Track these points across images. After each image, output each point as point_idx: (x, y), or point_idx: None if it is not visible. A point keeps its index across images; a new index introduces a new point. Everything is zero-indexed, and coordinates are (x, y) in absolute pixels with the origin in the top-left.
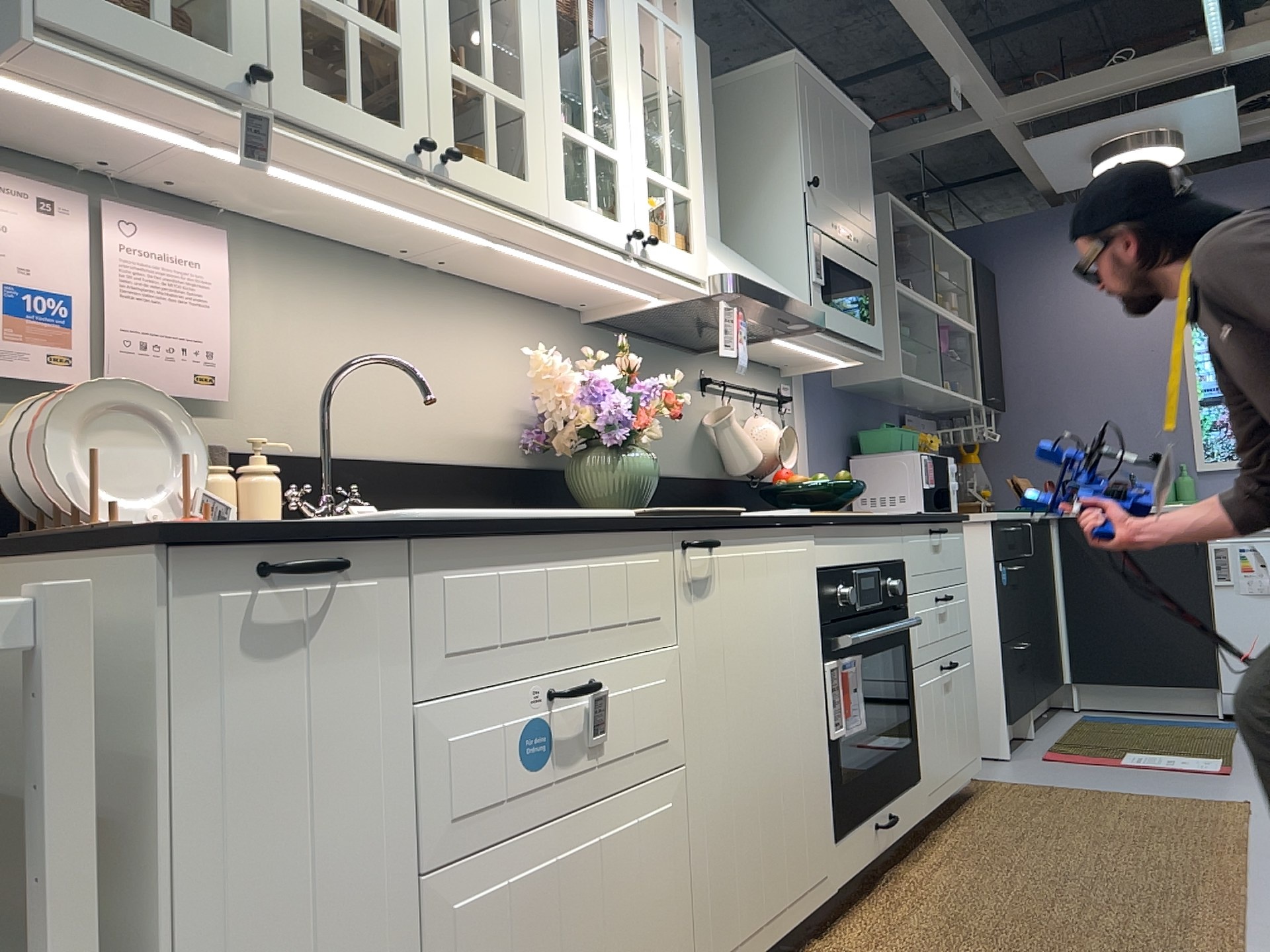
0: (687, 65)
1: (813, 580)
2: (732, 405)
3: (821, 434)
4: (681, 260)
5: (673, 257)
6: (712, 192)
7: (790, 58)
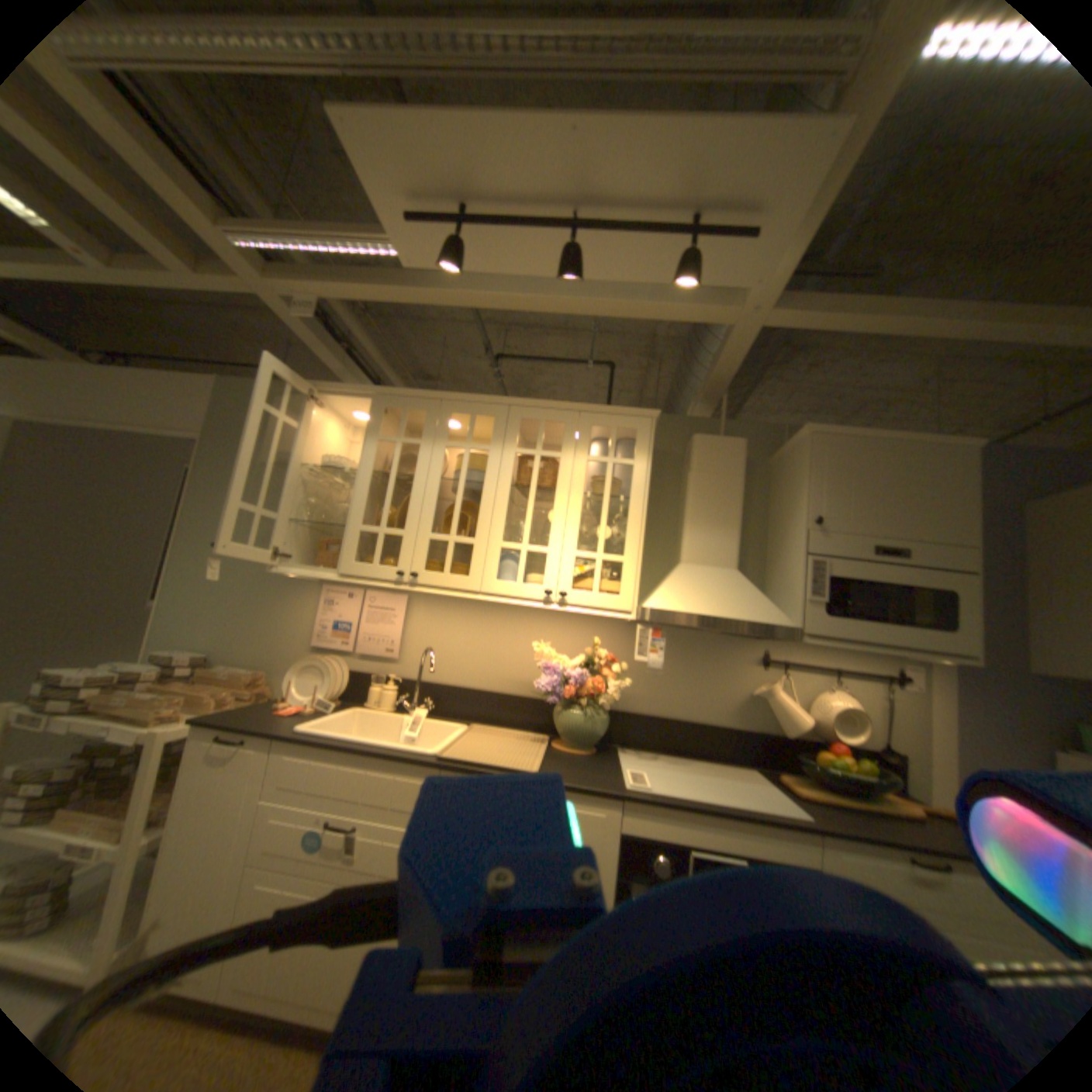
0: (635, 480)
1: (608, 841)
2: (785, 681)
3: (985, 718)
4: (600, 601)
5: (591, 600)
6: (725, 537)
7: (806, 429)
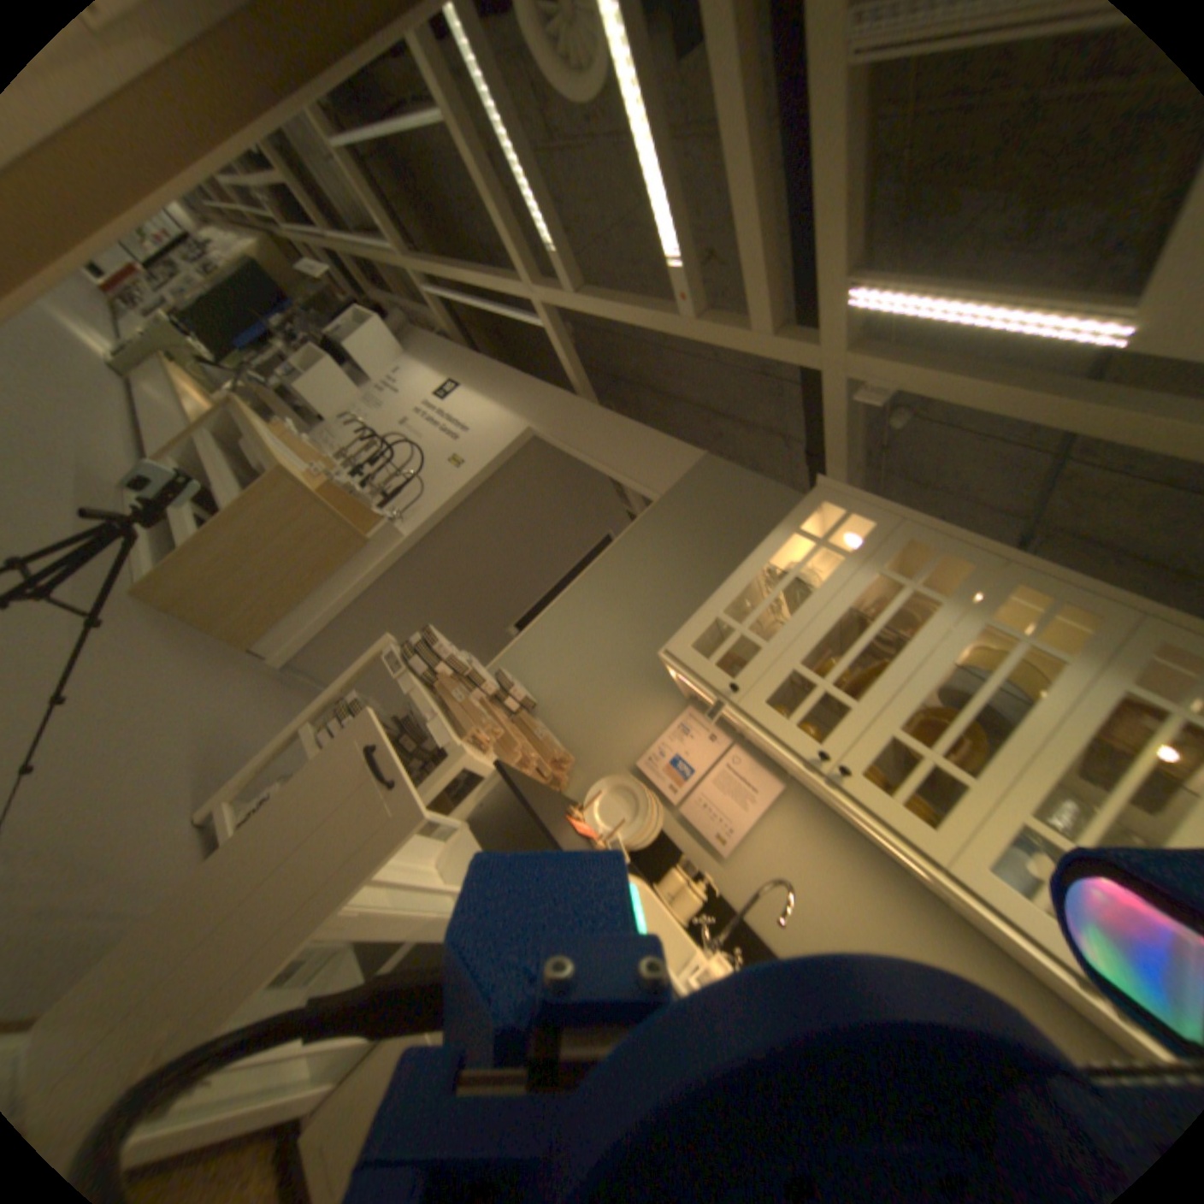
0: None
1: None
2: None
3: None
4: None
5: None
6: None
7: None
